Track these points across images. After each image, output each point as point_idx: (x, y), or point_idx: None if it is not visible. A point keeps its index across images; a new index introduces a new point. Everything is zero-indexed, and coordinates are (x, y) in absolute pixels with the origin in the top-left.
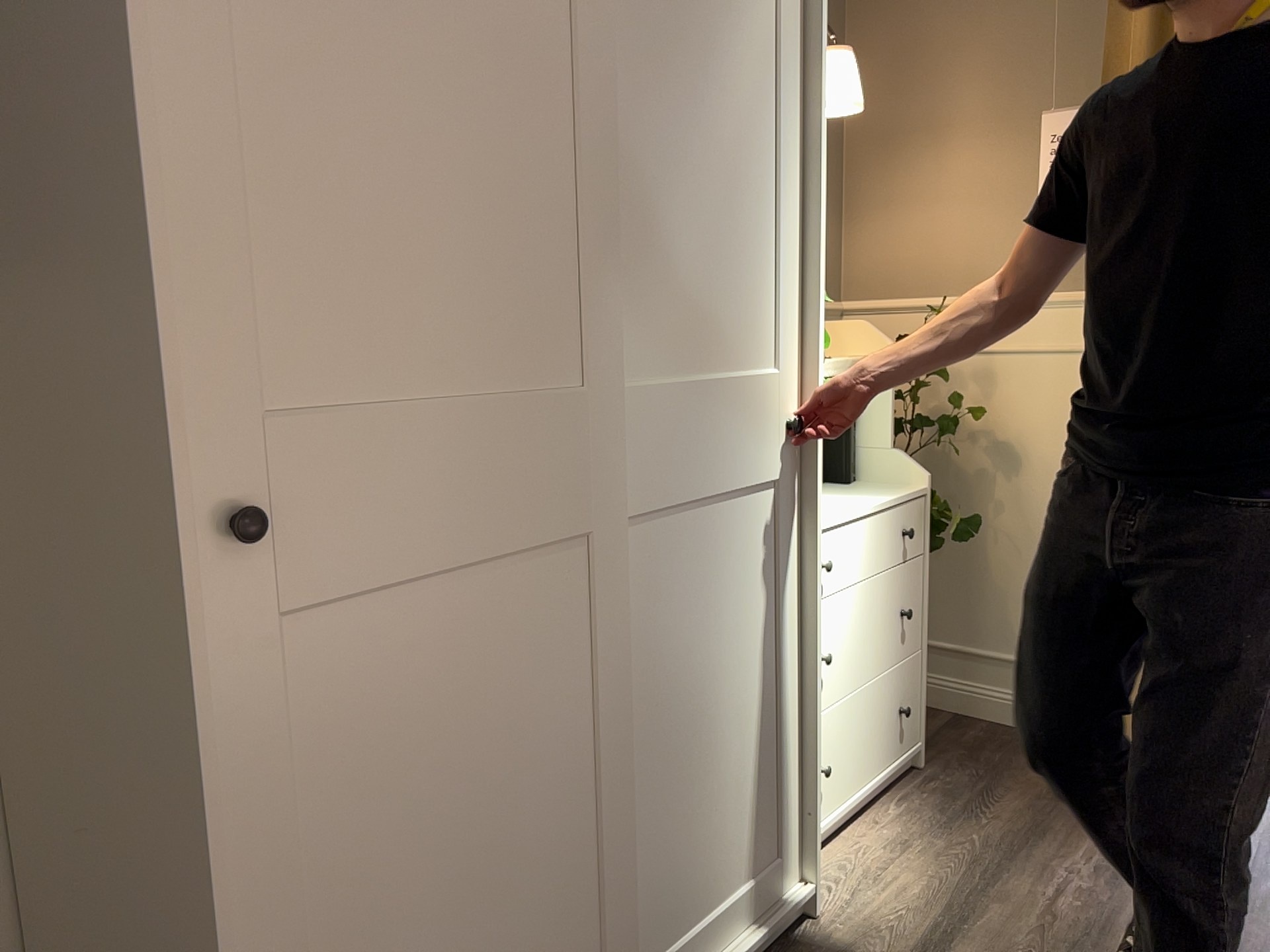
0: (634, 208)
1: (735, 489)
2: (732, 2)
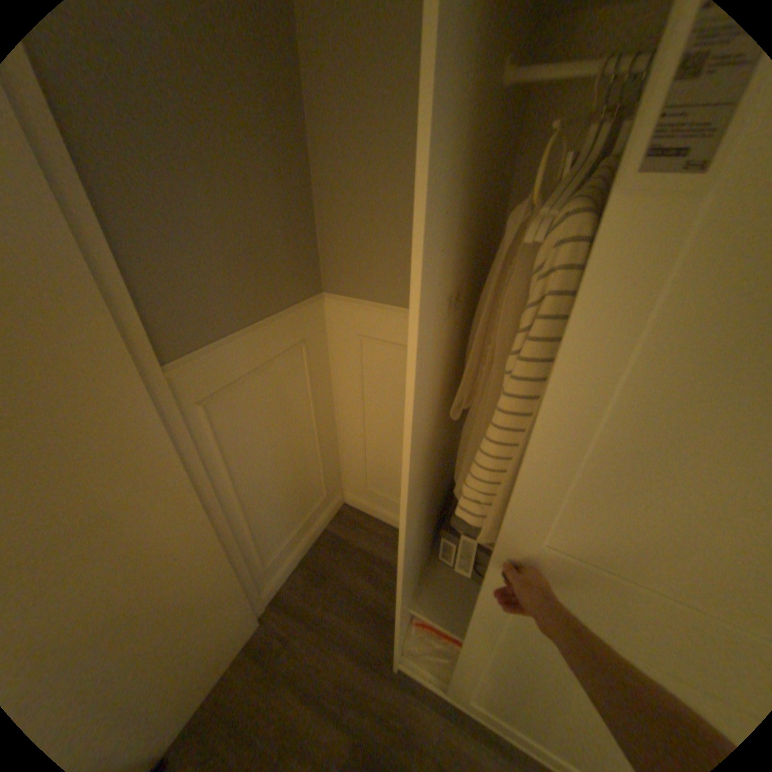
0: None
1: None
2: None
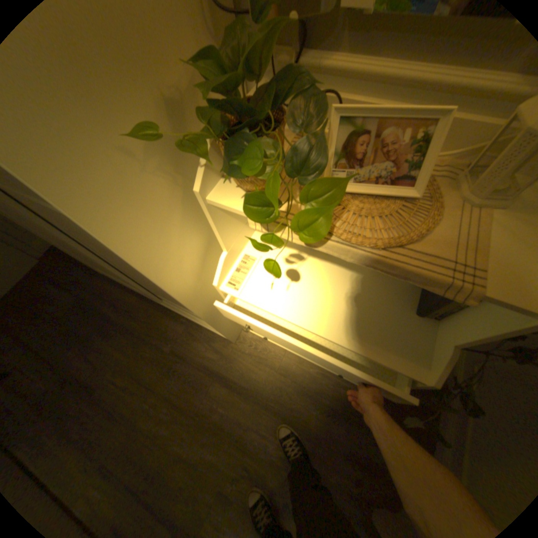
0: None
1: None
2: None
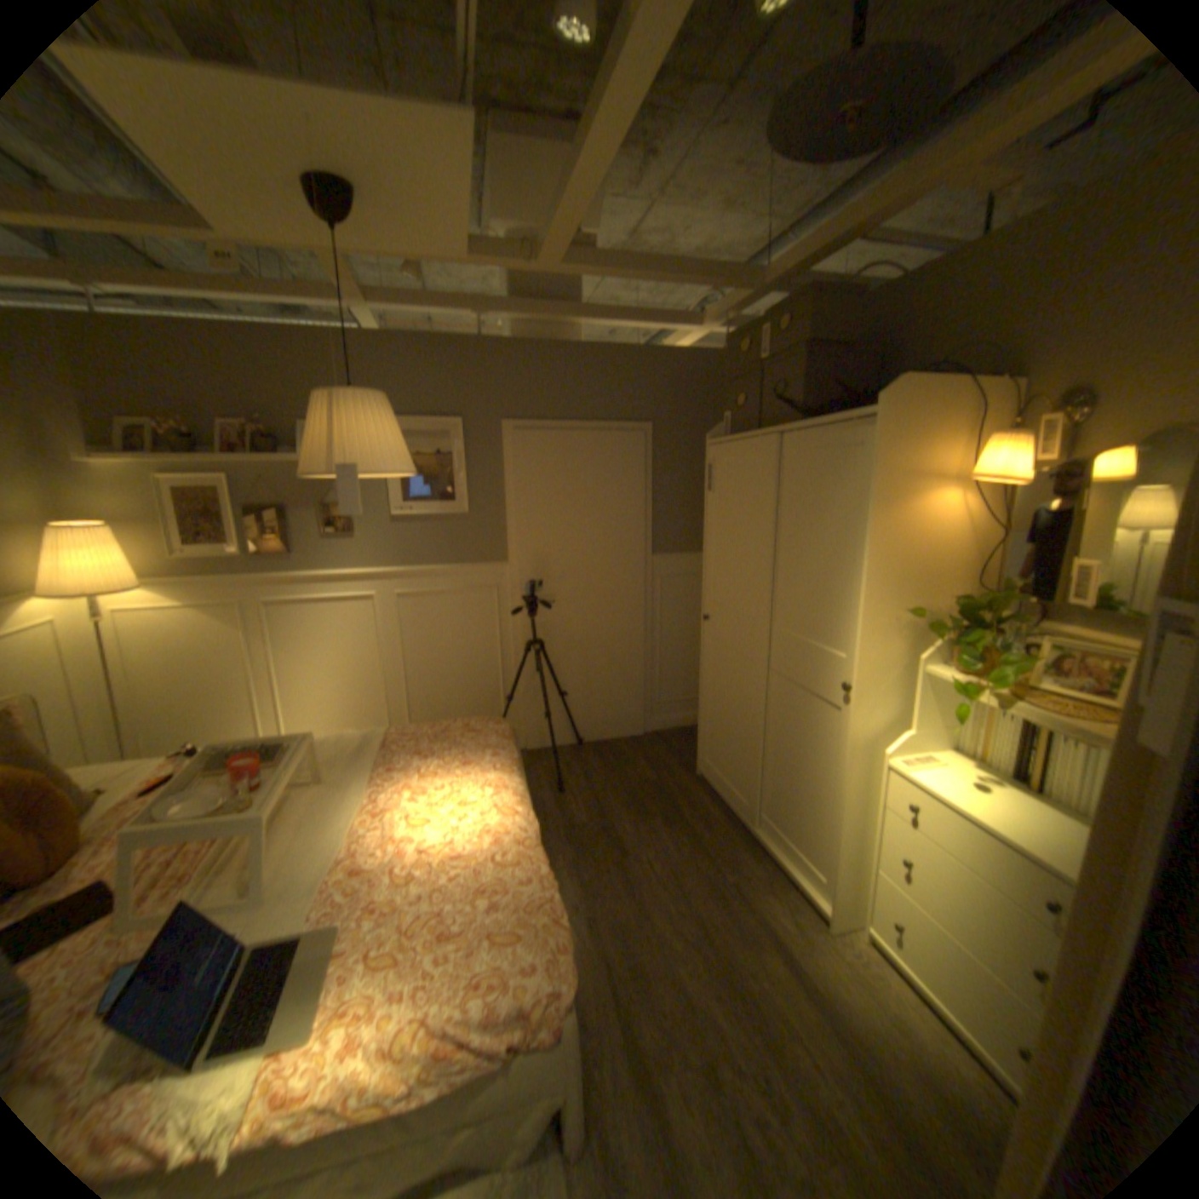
0: (785, 569)
1: (817, 694)
2: (835, 481)
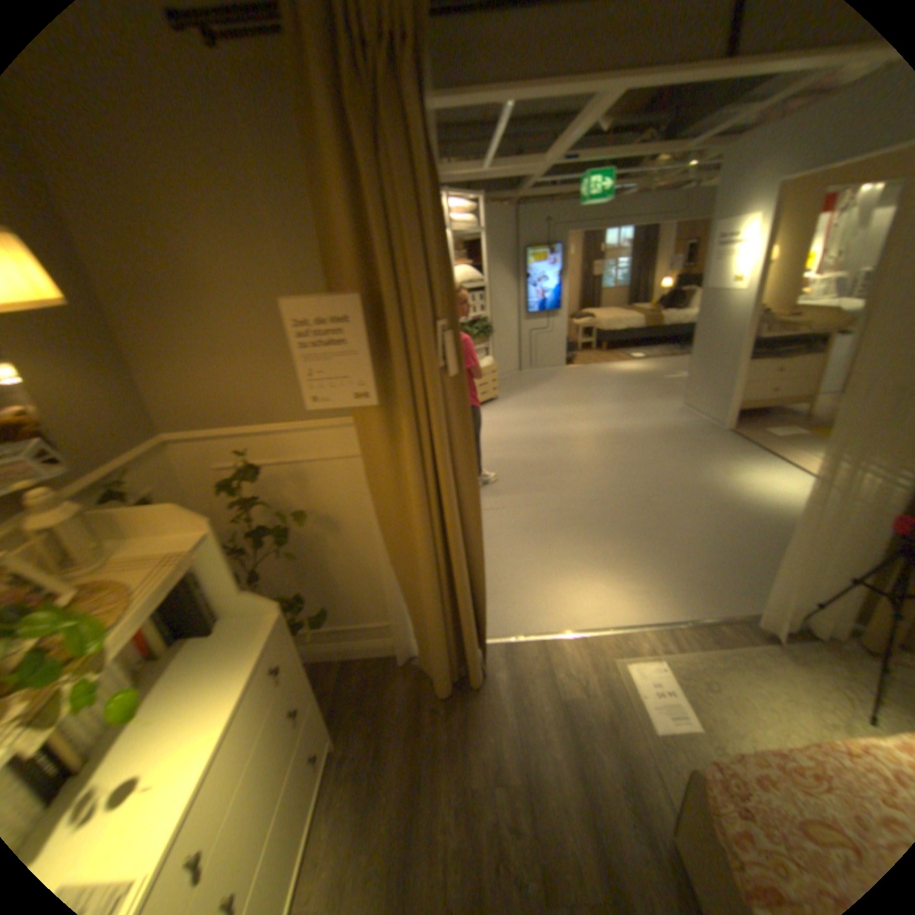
0: None
1: None
2: None
